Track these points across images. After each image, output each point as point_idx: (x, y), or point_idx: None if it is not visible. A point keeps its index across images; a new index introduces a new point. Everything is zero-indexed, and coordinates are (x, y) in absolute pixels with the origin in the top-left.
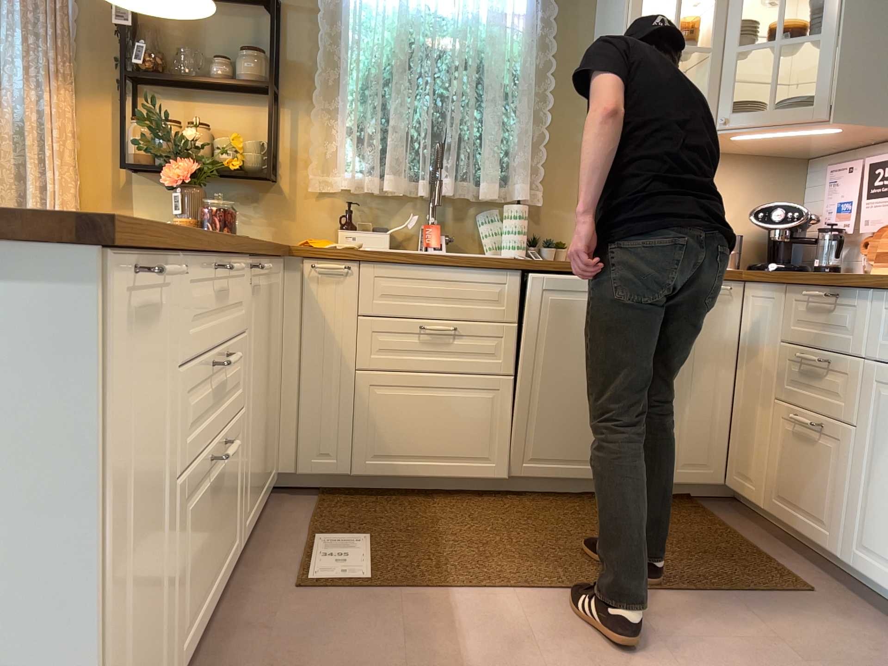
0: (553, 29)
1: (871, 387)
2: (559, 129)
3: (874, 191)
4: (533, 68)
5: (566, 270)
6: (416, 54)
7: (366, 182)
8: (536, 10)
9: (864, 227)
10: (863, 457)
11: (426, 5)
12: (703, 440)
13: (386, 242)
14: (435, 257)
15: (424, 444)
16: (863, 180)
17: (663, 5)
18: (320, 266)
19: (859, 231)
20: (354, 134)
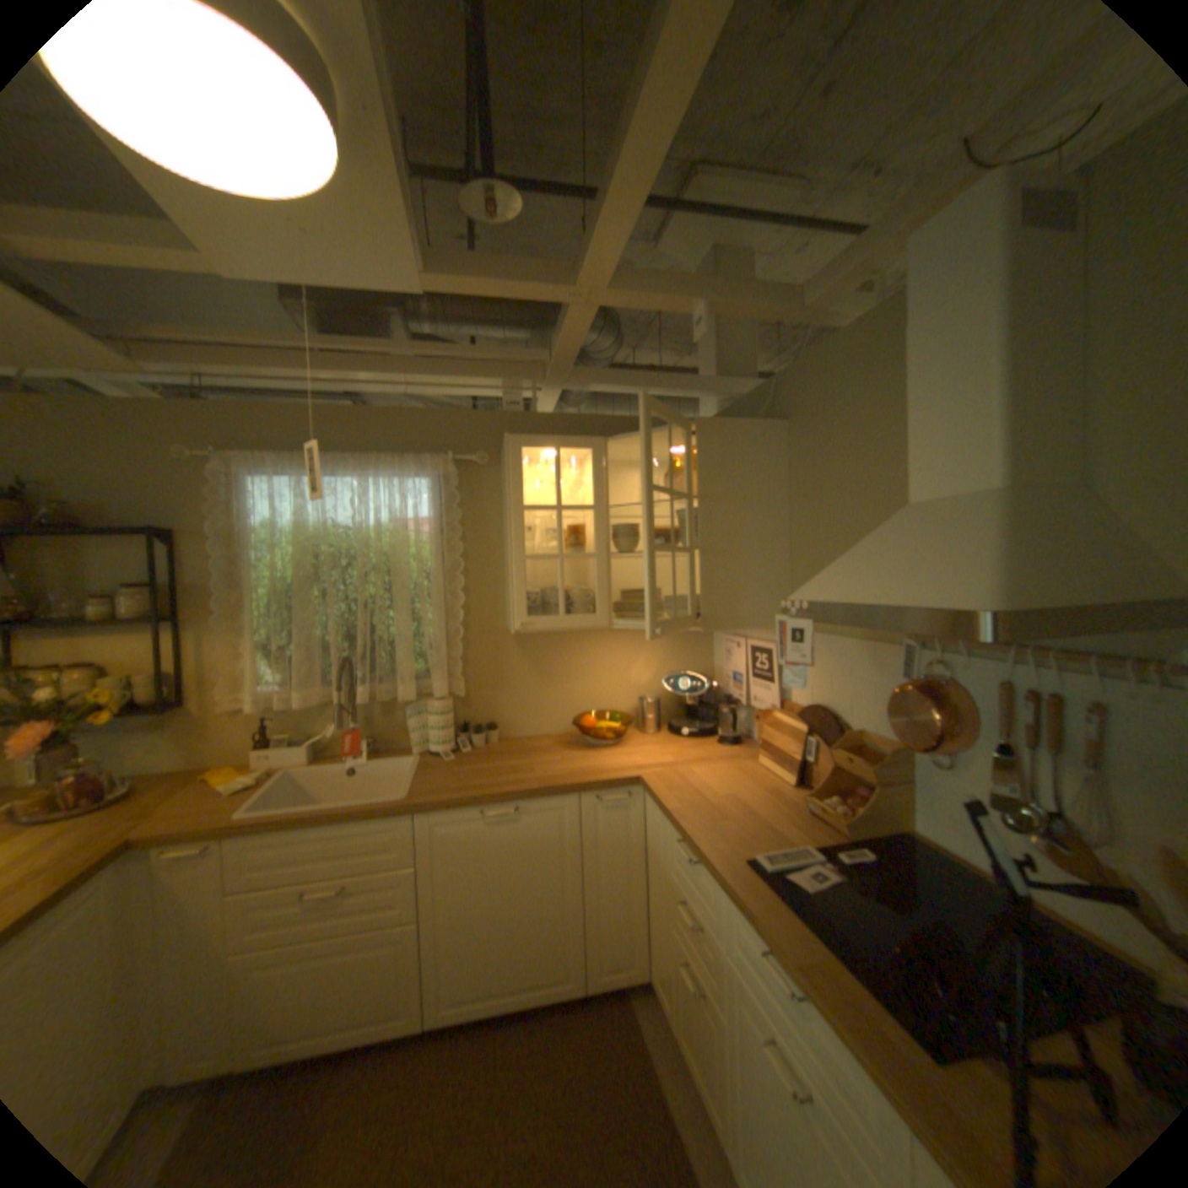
0: (459, 531)
1: (732, 991)
2: (478, 618)
3: (756, 672)
4: (445, 567)
5: (458, 808)
6: (318, 569)
7: (277, 699)
8: (442, 512)
9: (753, 703)
10: (734, 1066)
11: (324, 522)
12: (622, 945)
13: (303, 757)
14: (309, 820)
15: (319, 1018)
16: (747, 659)
17: (559, 504)
18: (168, 856)
19: (753, 700)
20: (256, 656)
